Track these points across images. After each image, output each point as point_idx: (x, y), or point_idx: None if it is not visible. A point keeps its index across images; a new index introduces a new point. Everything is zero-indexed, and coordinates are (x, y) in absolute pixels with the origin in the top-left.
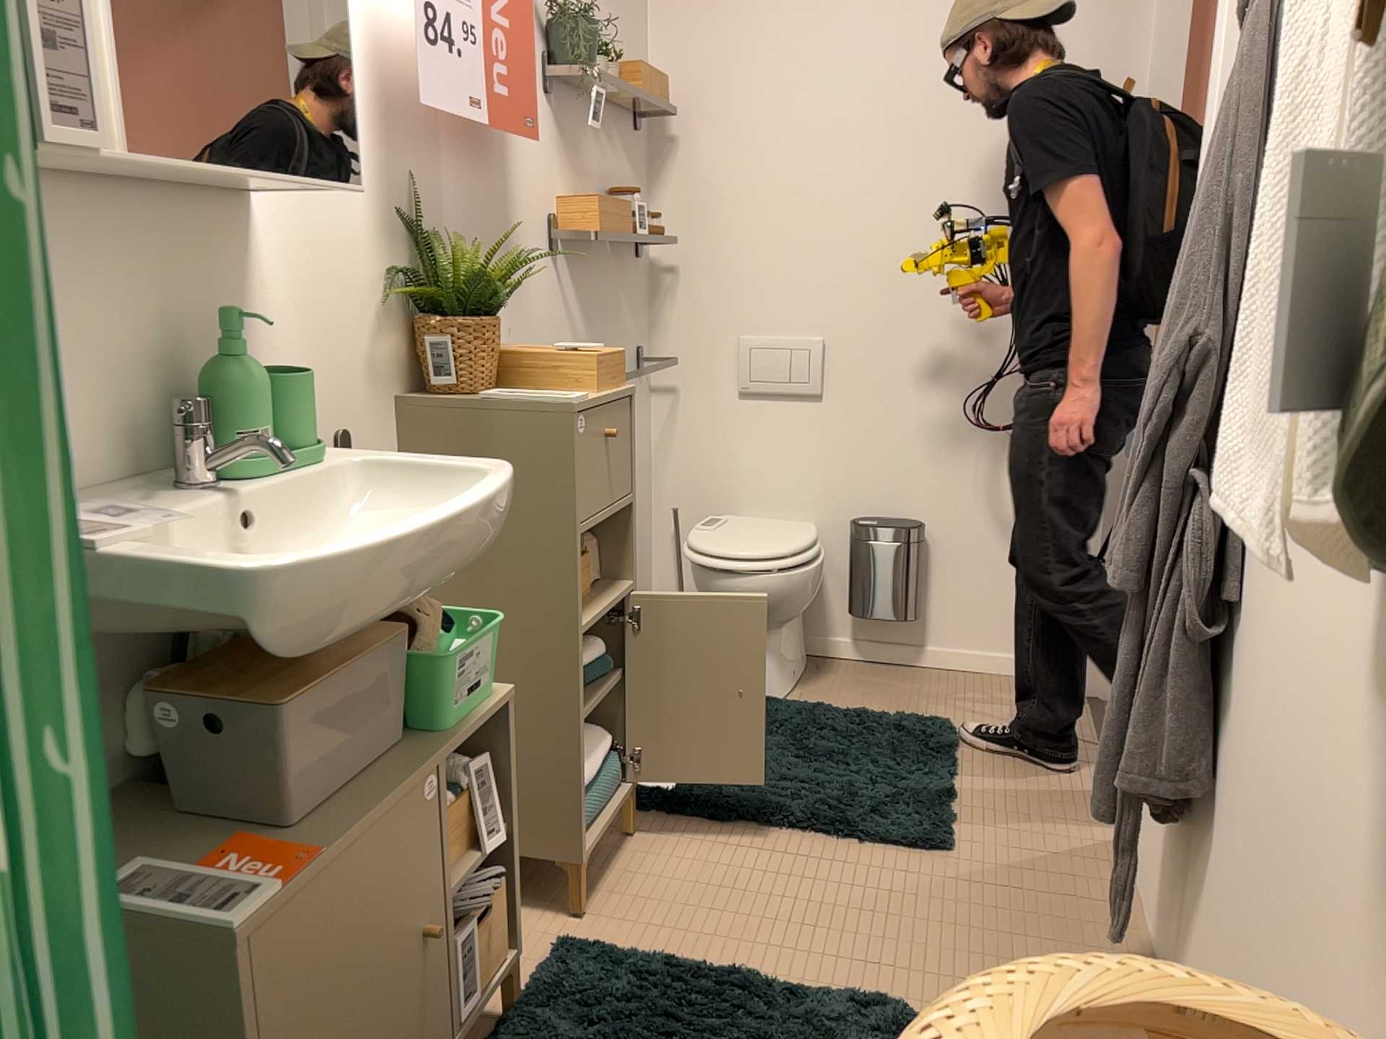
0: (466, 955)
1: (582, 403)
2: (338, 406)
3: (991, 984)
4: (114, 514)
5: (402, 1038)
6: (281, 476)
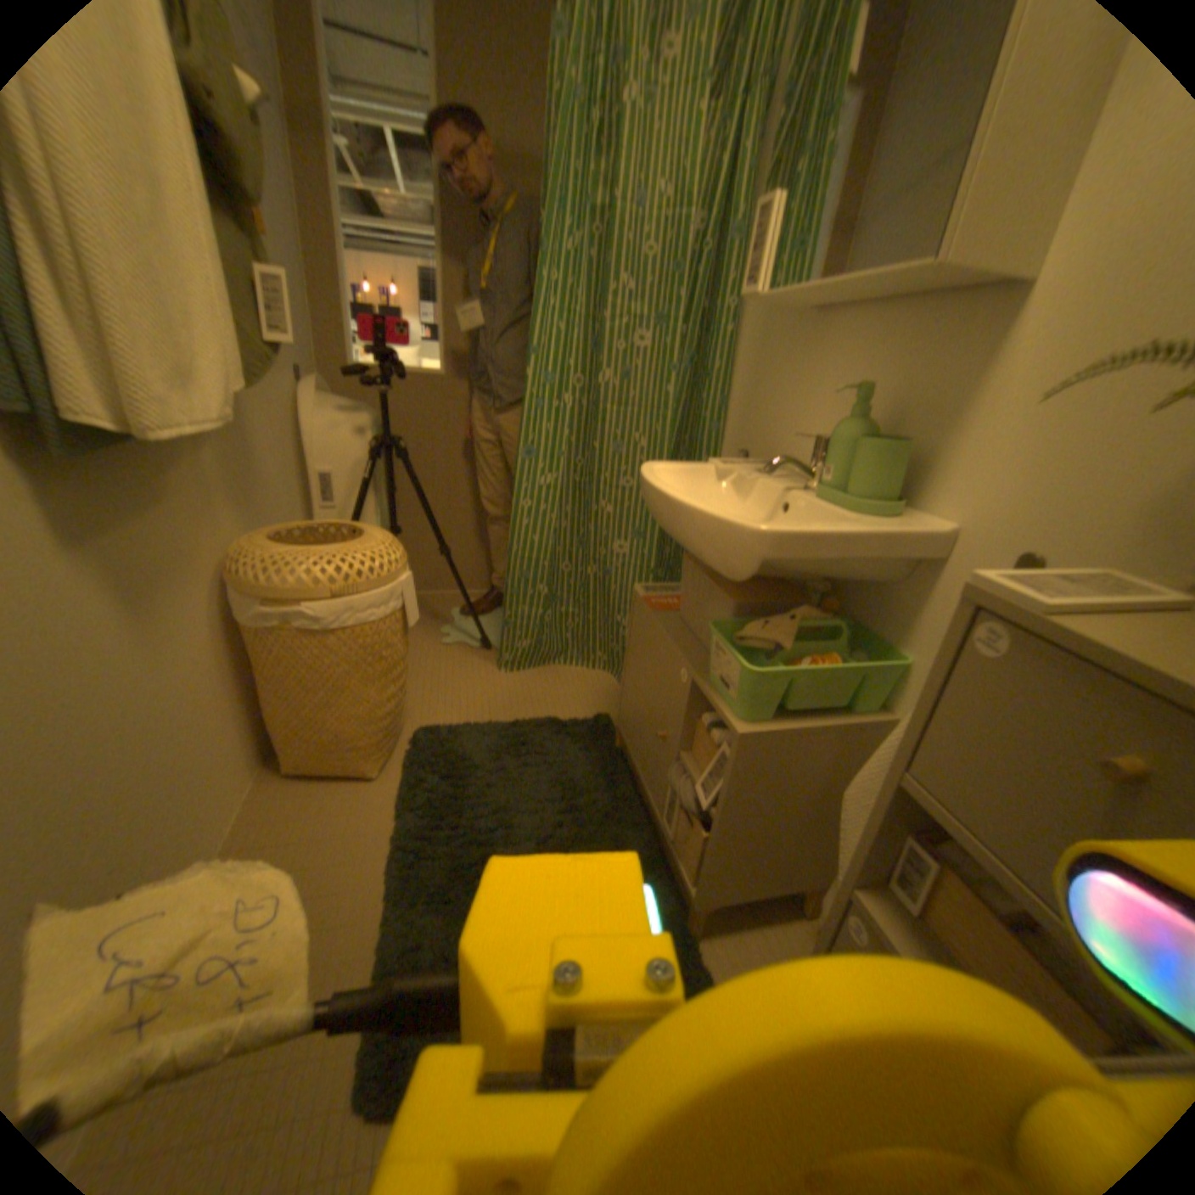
0: (669, 797)
1: (1001, 610)
2: (1046, 531)
3: (364, 554)
4: (766, 475)
5: (646, 747)
6: (817, 503)
